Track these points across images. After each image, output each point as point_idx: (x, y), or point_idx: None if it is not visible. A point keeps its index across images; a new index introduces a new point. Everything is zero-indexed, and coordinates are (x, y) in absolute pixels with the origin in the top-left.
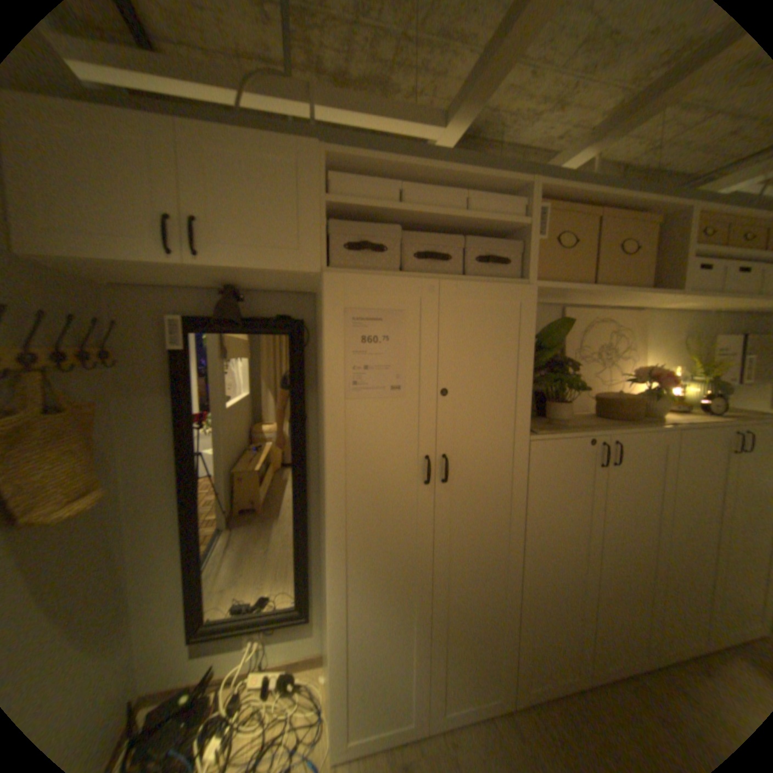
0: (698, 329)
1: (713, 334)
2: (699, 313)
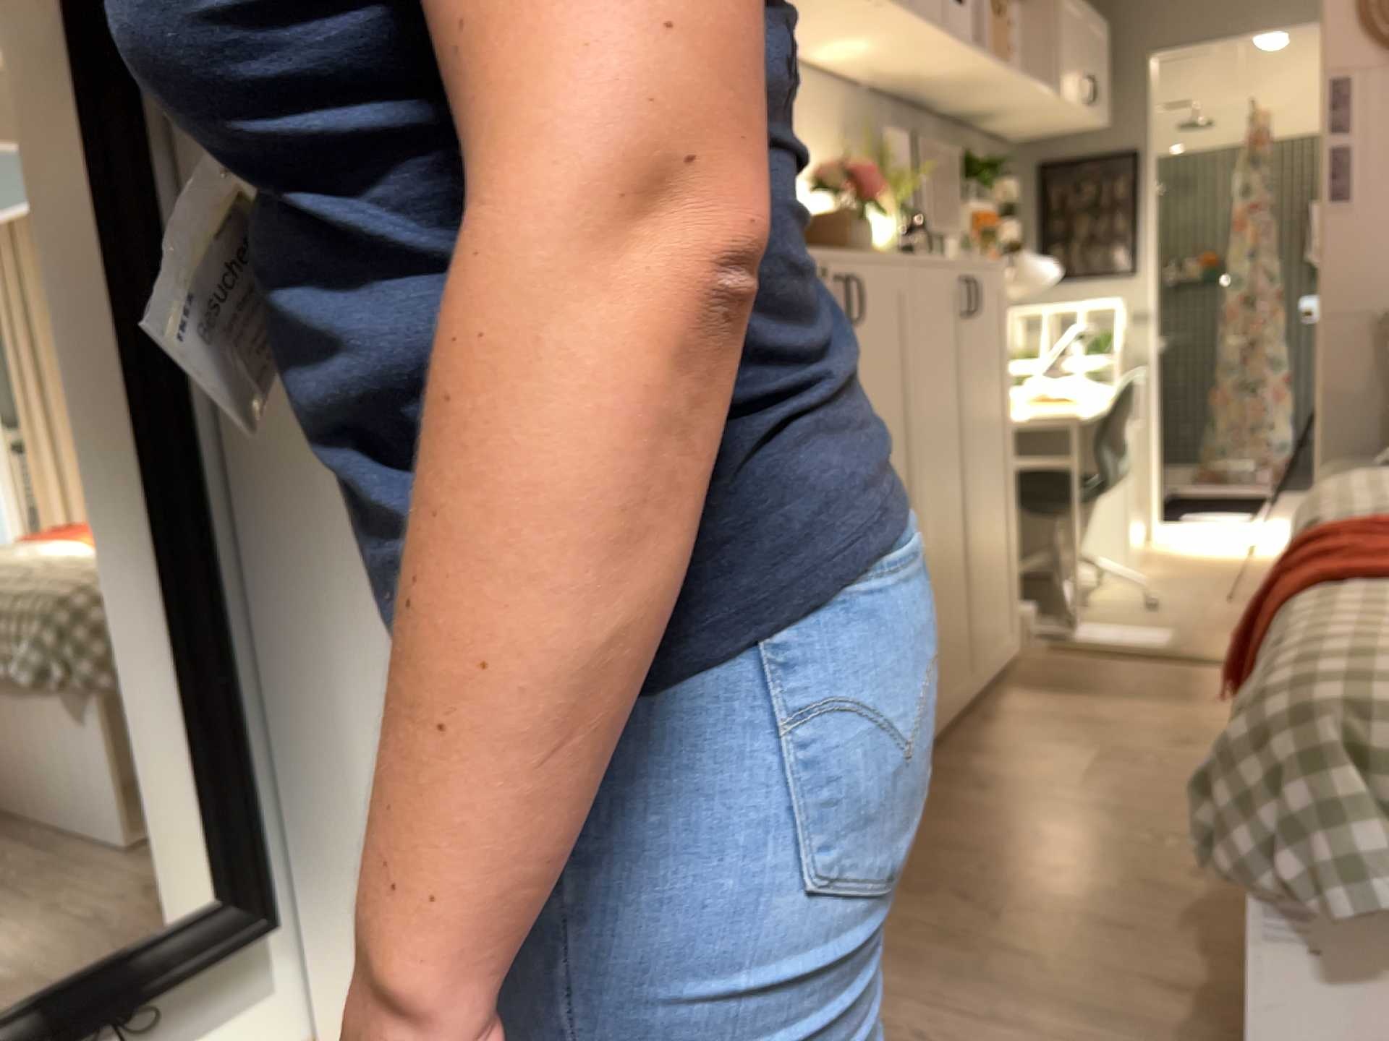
0: (852, 117)
1: (873, 128)
2: (851, 85)
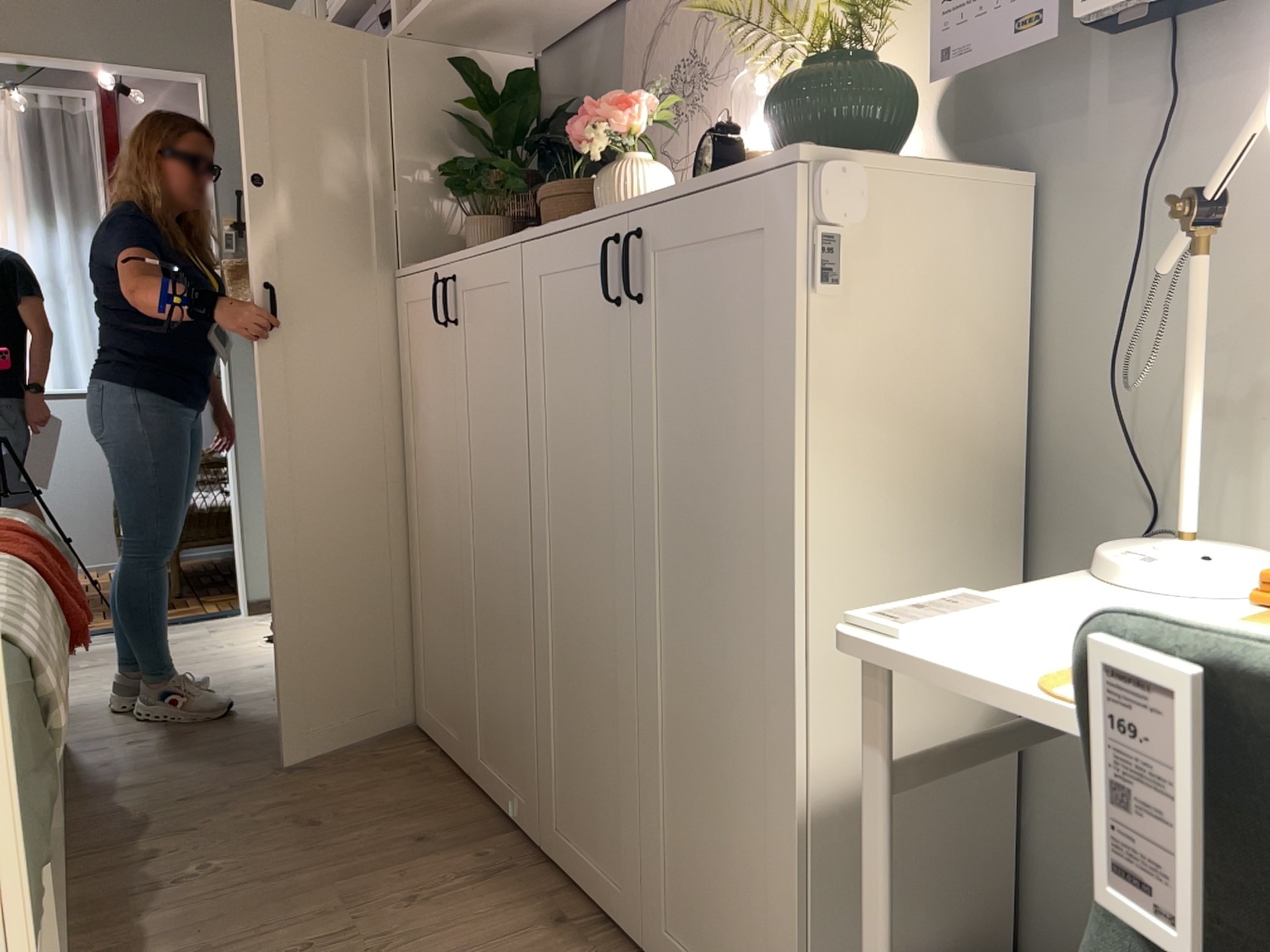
0: None
1: None
2: None
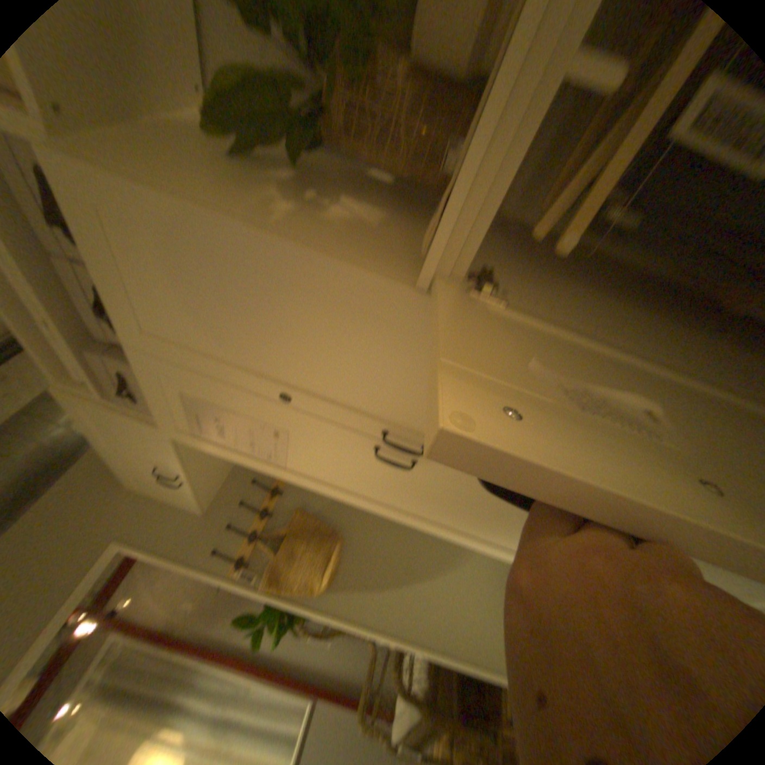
0: None
1: None
2: None
